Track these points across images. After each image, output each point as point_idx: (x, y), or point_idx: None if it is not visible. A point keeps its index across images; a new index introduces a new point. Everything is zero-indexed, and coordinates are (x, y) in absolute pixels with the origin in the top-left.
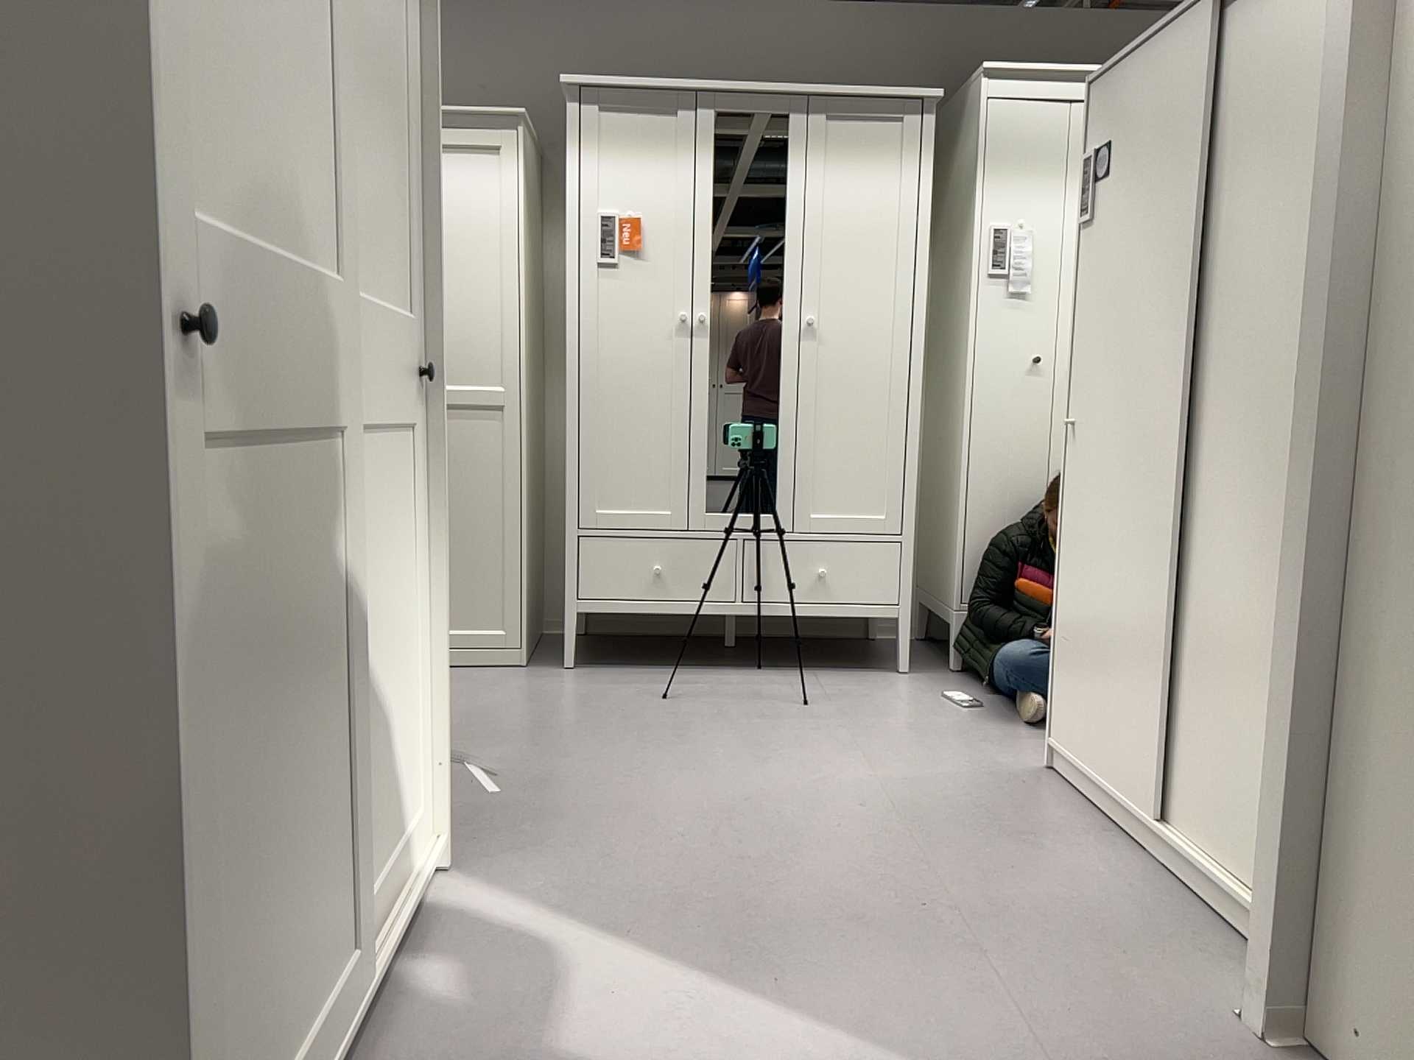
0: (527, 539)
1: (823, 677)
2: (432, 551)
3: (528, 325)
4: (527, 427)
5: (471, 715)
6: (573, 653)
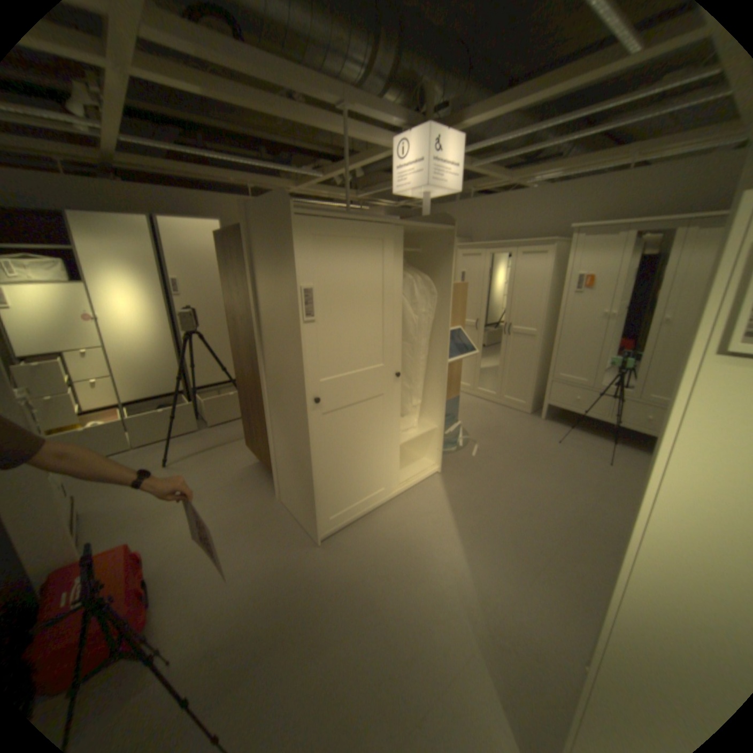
0: (538, 377)
1: (639, 455)
2: (443, 401)
3: (550, 309)
4: (544, 342)
5: (497, 427)
6: (545, 415)
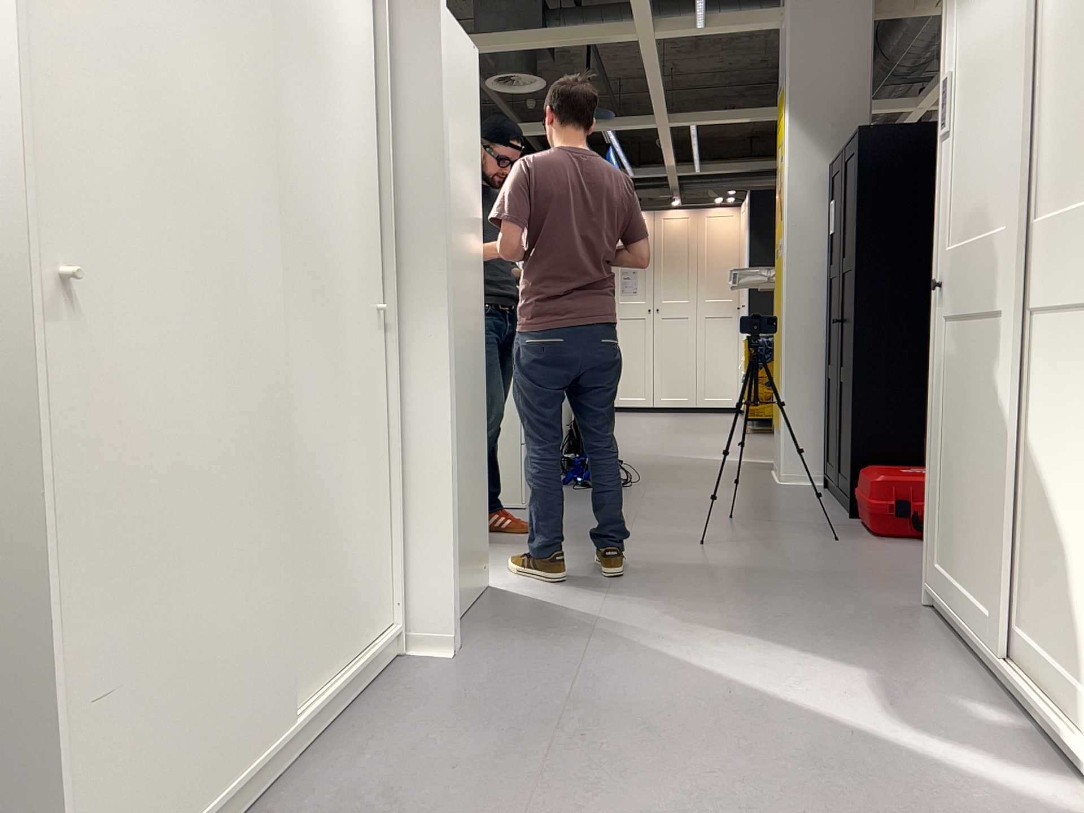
0: None
1: None
2: None
3: None
4: None
5: None
6: None
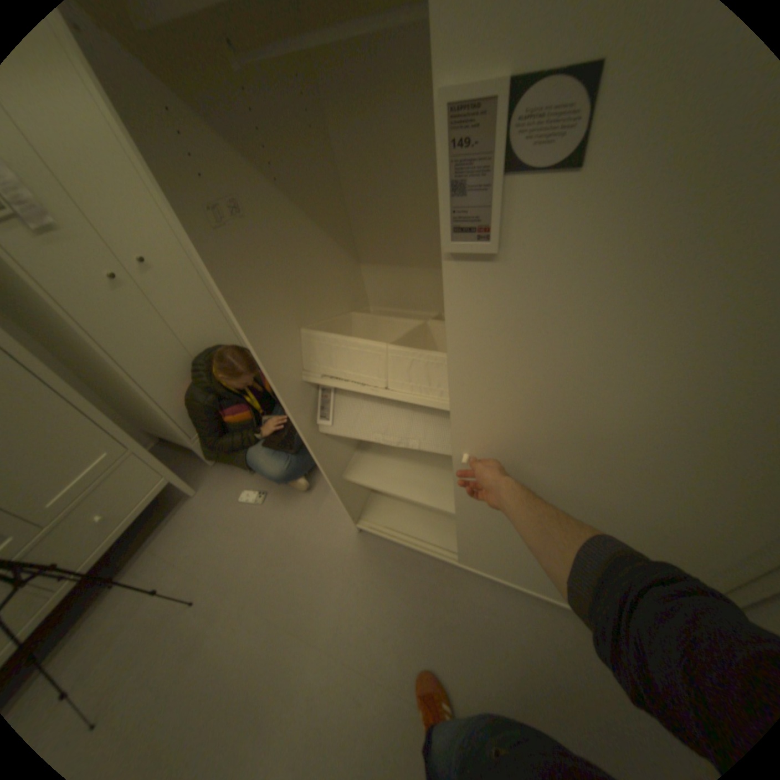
0: None
1: (152, 553)
2: None
3: None
4: None
5: None
6: None
